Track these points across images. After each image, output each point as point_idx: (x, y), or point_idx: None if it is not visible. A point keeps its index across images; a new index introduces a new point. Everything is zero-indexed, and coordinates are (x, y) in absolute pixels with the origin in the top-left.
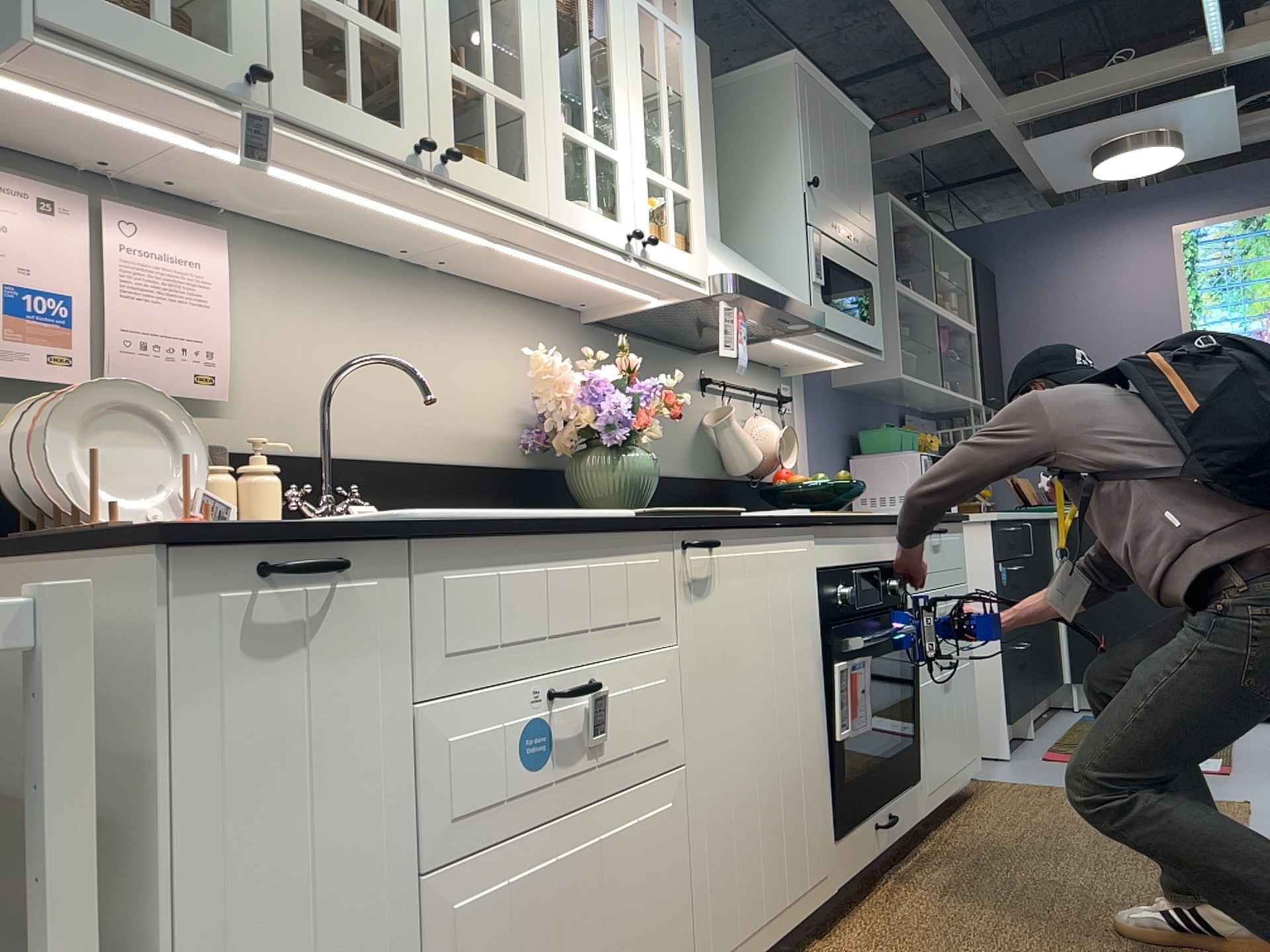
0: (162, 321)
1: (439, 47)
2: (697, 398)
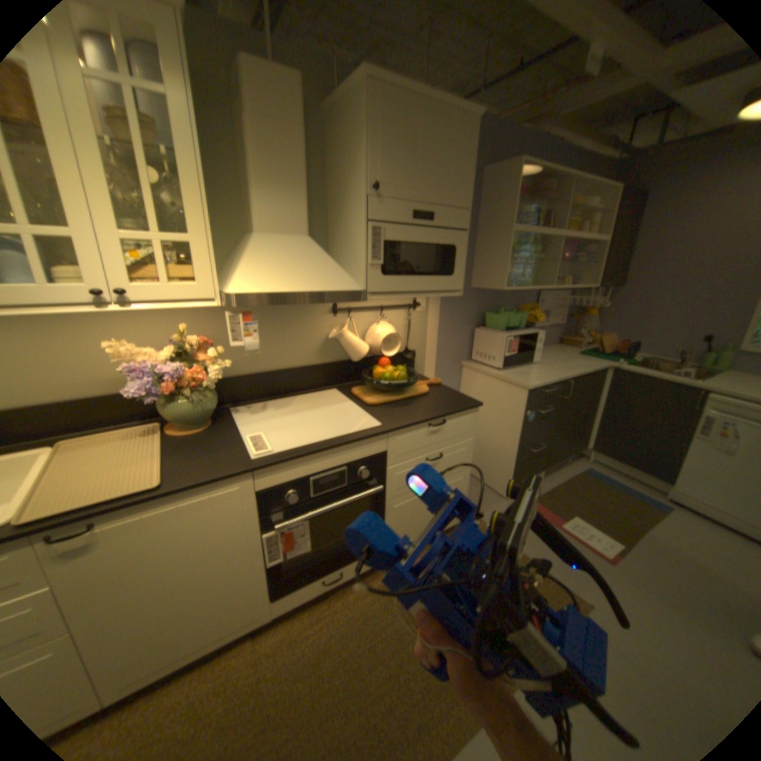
0: None
1: None
2: (325, 320)
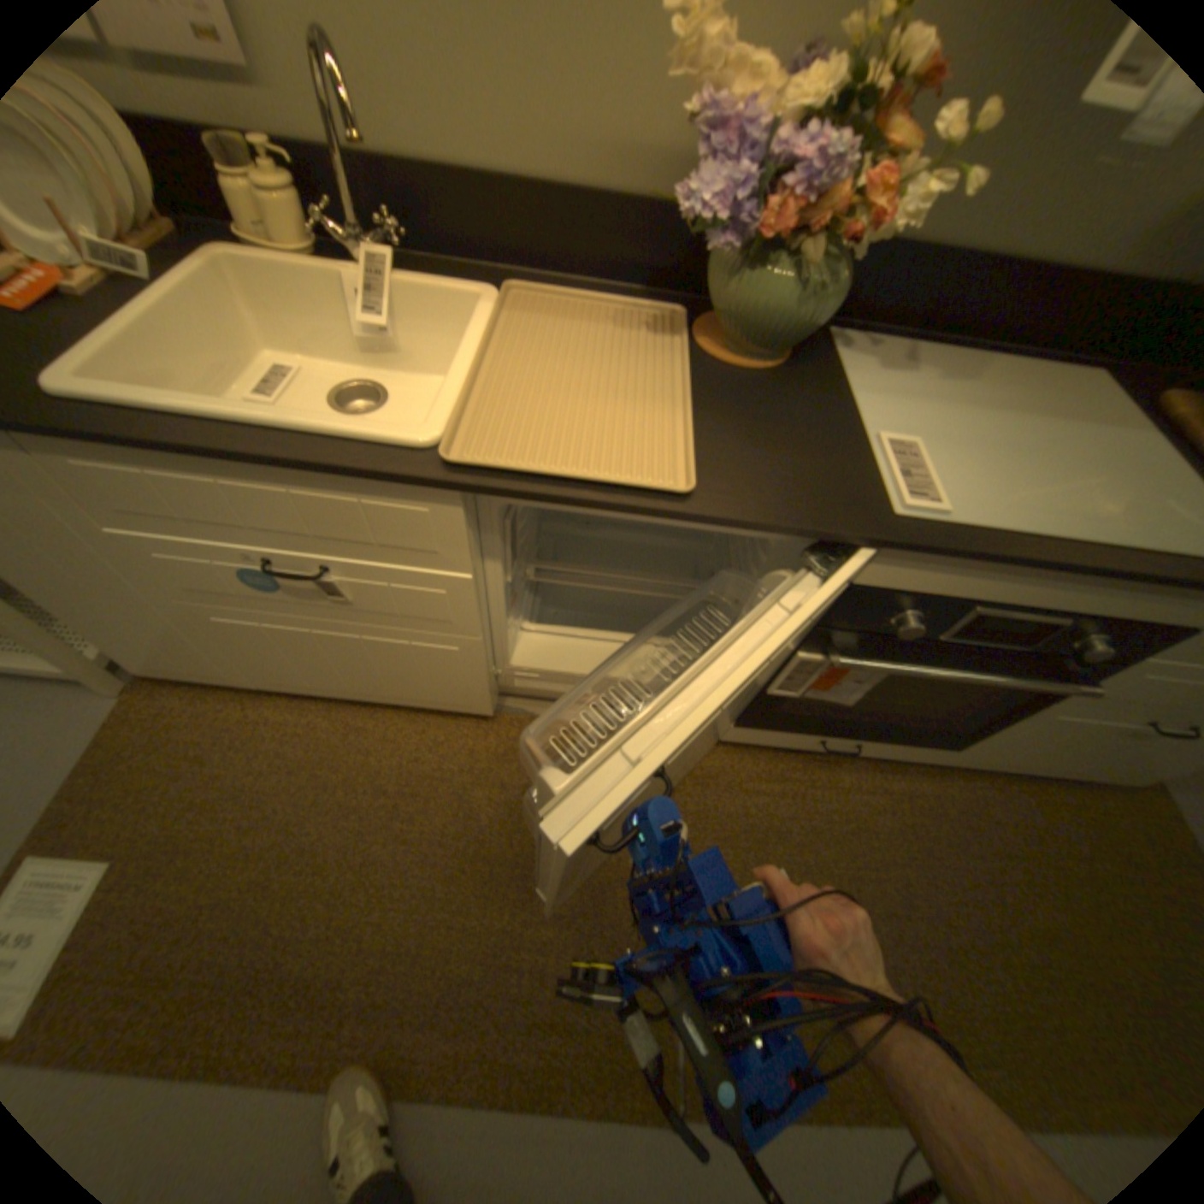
0: None
1: None
2: None
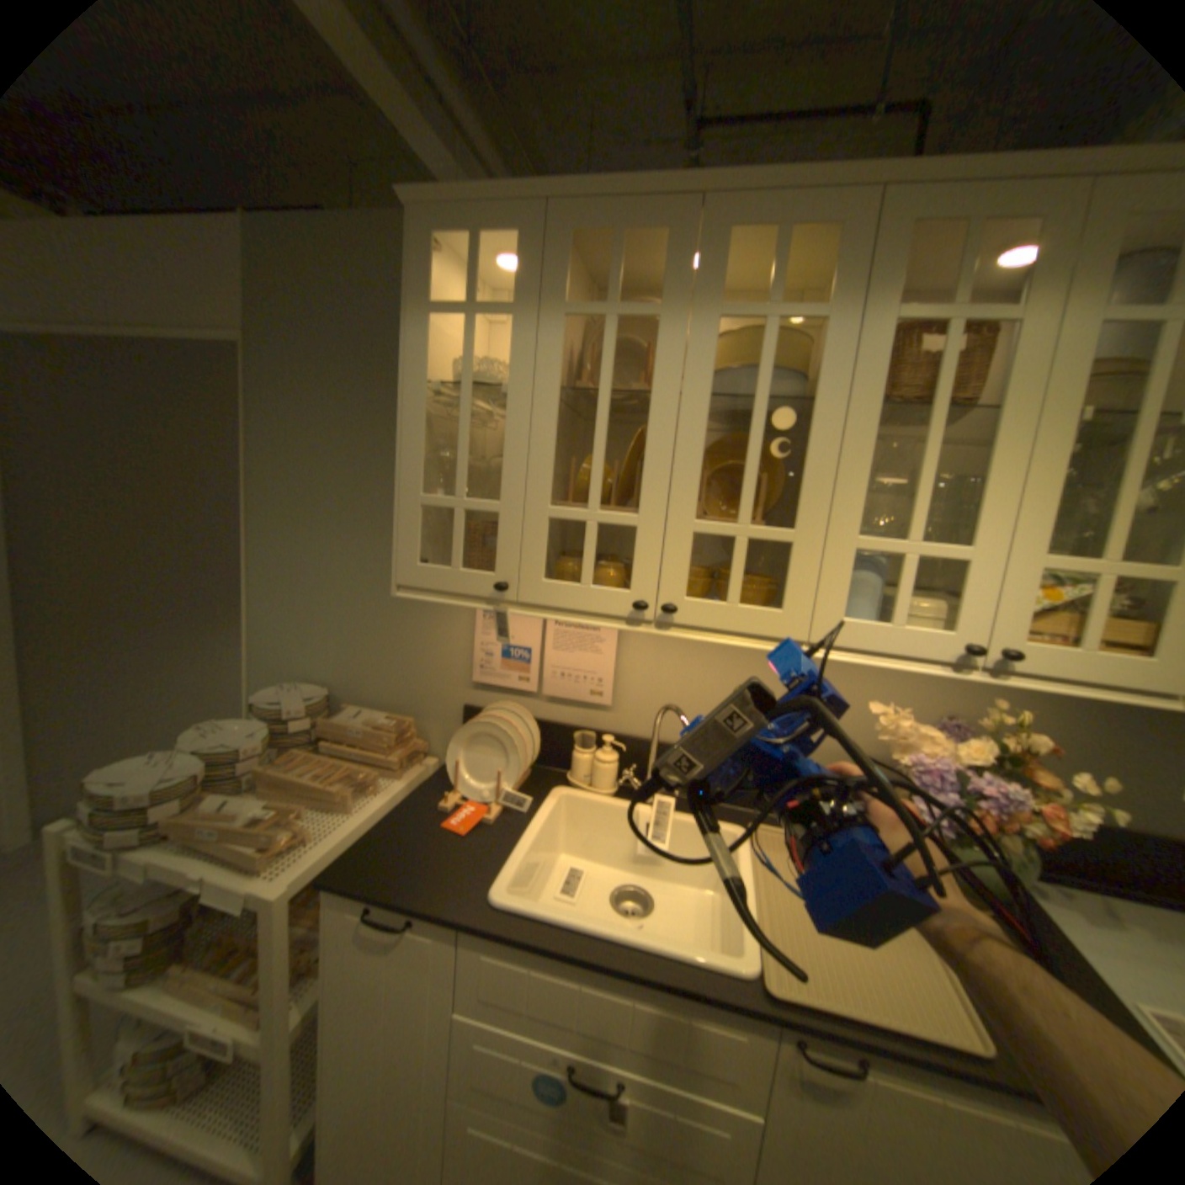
0: (574, 662)
1: (682, 512)
2: None
